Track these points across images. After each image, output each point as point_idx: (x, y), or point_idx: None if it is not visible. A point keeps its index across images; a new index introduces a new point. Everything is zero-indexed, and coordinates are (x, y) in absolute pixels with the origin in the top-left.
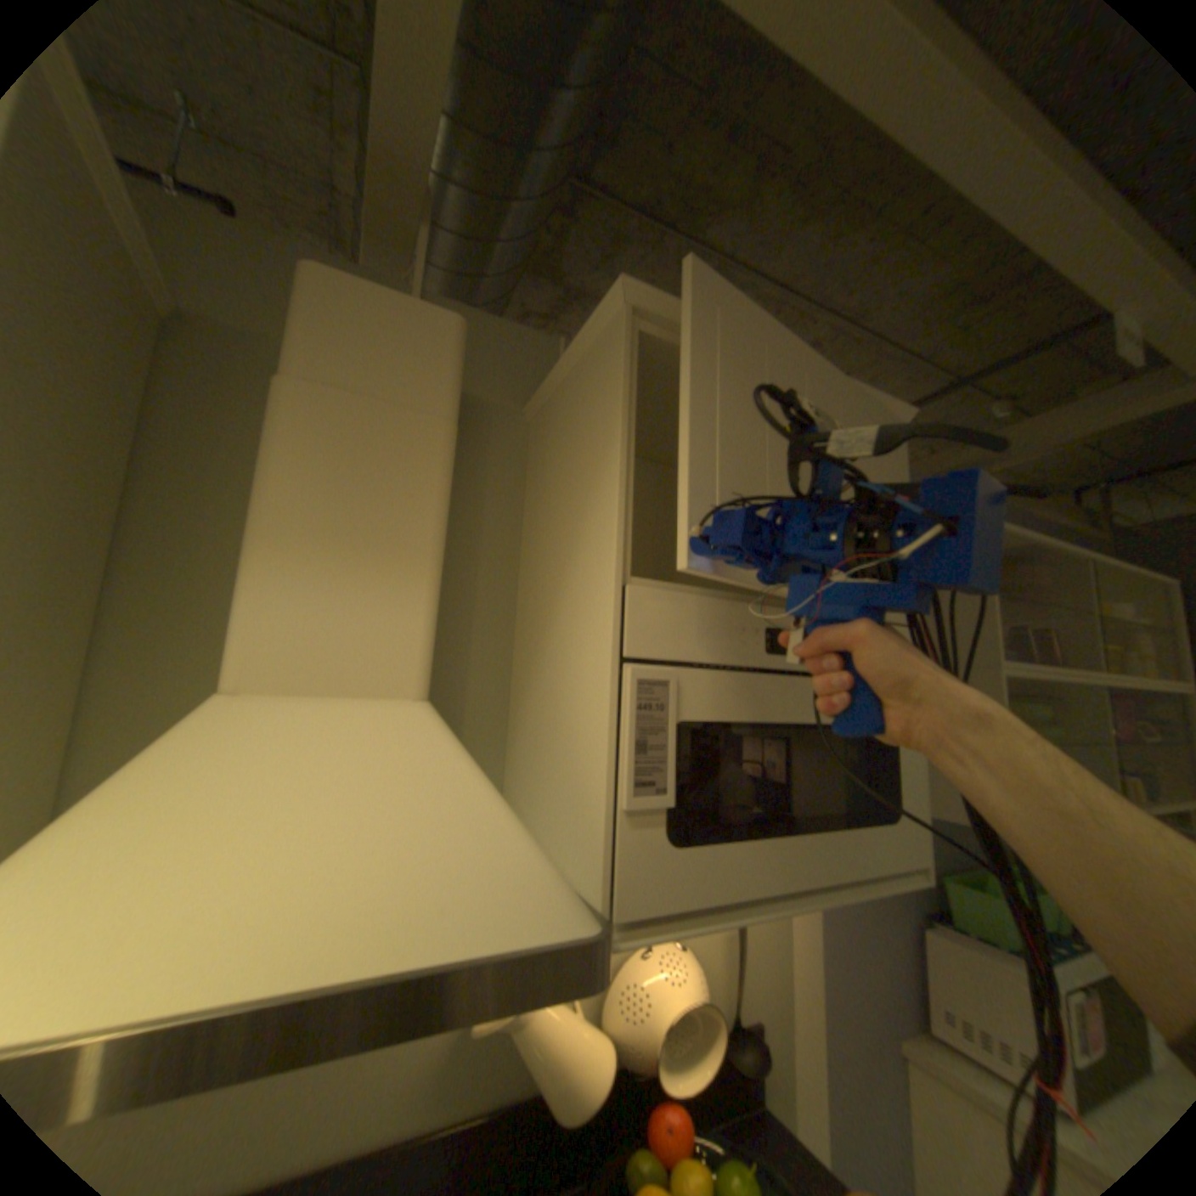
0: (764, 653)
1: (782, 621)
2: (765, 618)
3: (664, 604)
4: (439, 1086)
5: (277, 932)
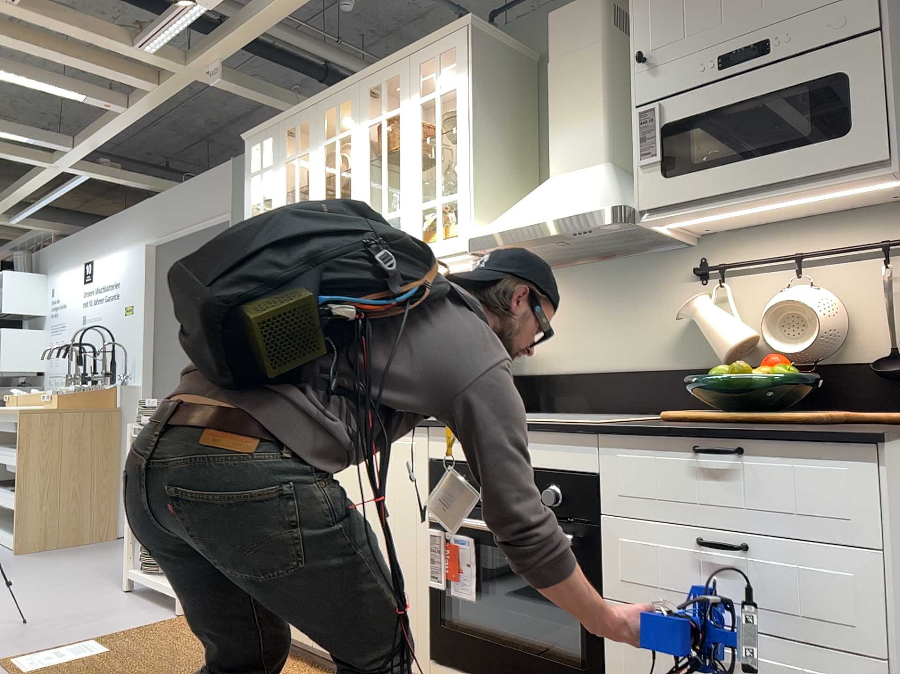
0: (715, 73)
1: (728, 50)
2: (714, 54)
3: (651, 77)
4: (677, 353)
5: (537, 217)
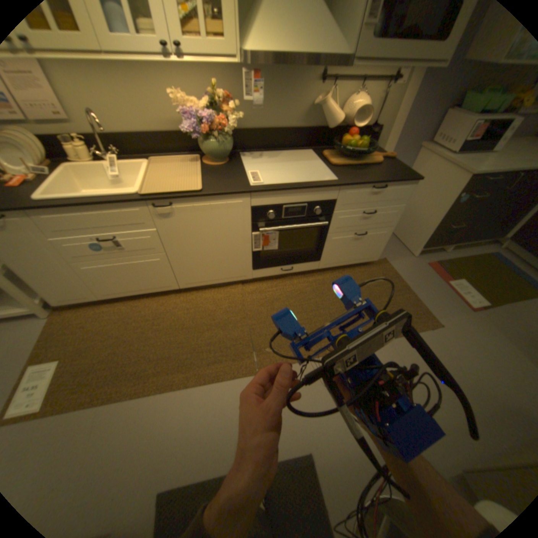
0: None
1: None
2: None
3: None
4: (305, 119)
5: (297, 44)
